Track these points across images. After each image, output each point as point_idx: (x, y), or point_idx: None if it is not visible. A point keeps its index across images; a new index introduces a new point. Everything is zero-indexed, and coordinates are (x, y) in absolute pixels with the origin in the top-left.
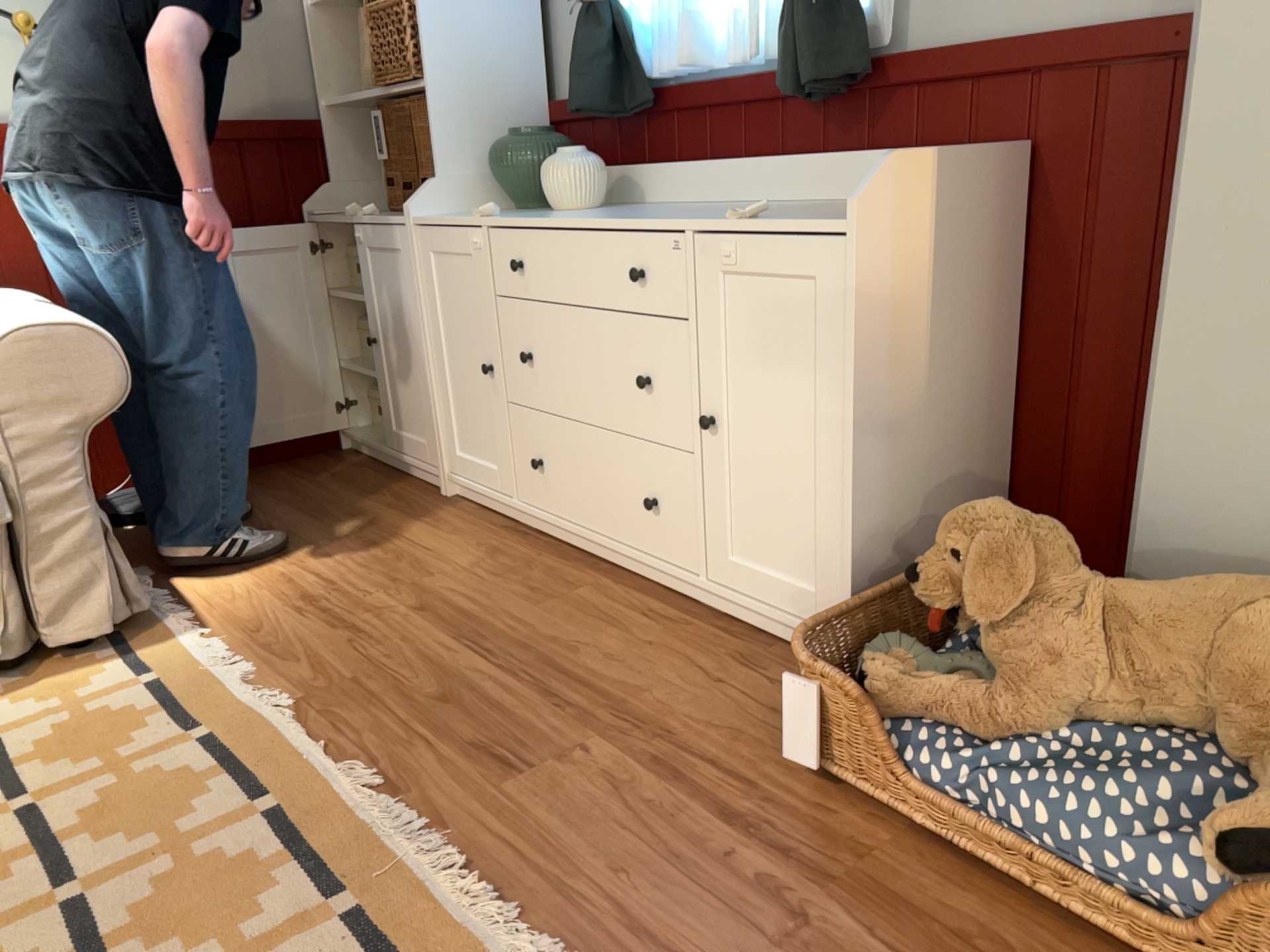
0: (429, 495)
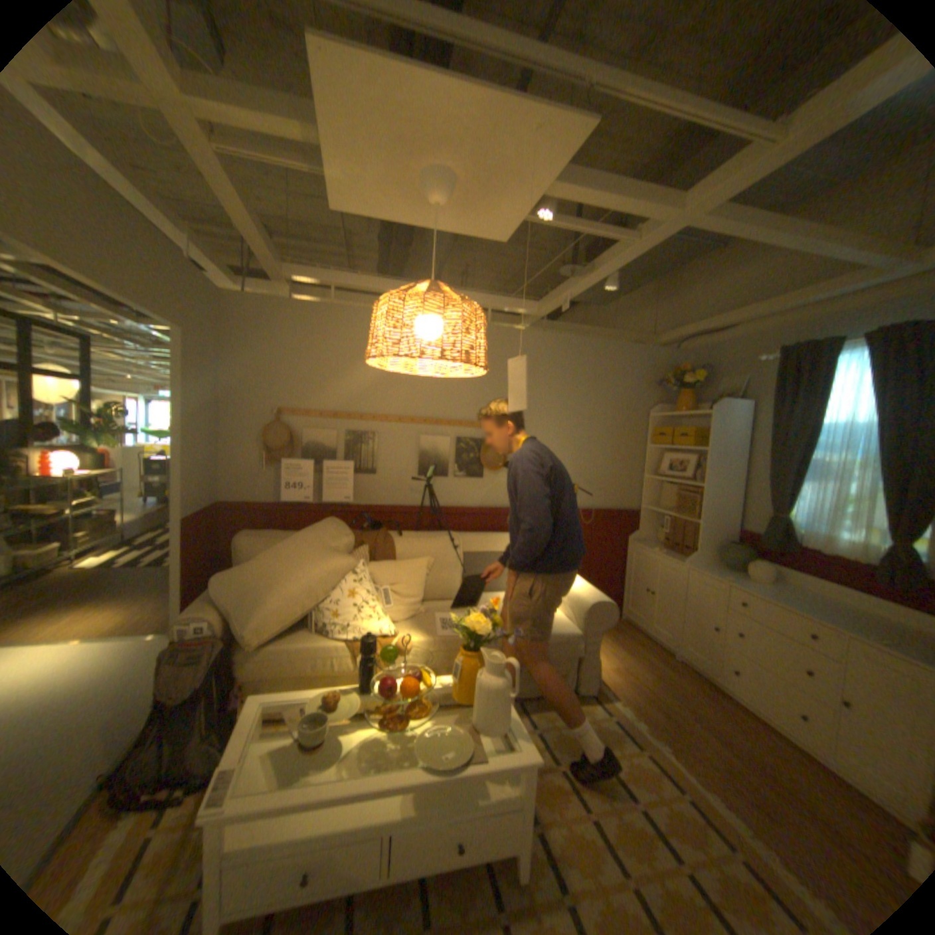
0: (670, 657)
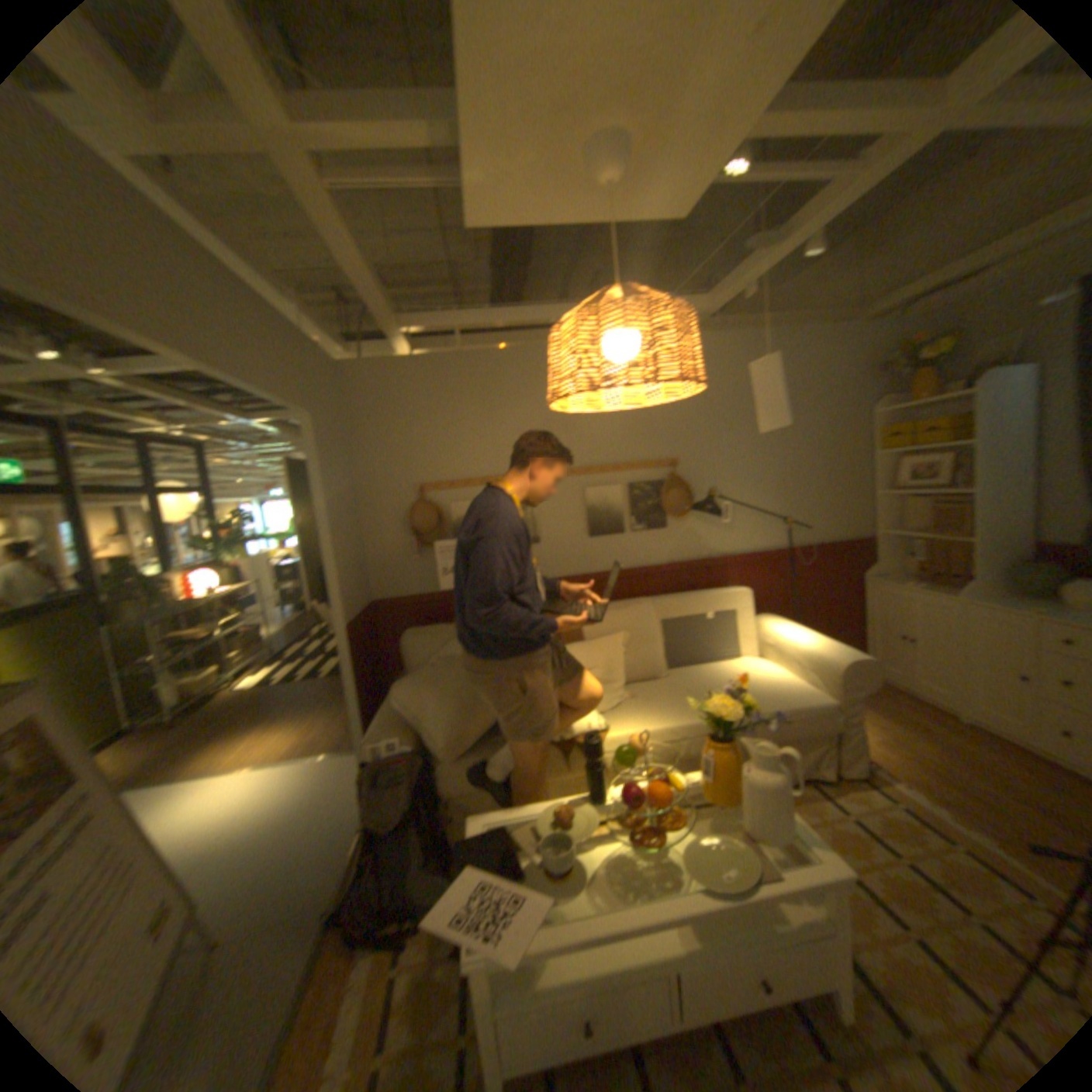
0: (952, 720)
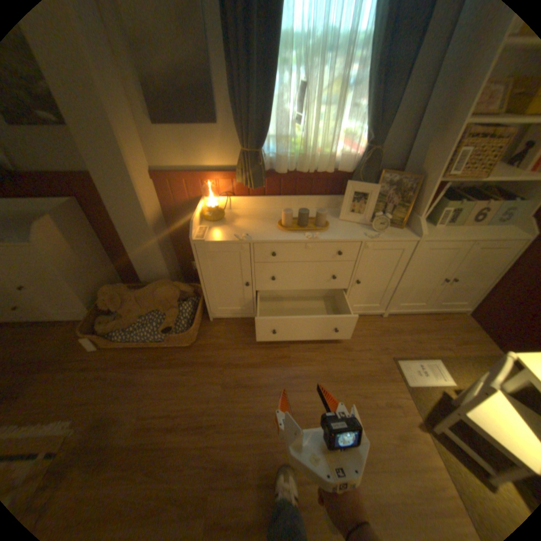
0: None
